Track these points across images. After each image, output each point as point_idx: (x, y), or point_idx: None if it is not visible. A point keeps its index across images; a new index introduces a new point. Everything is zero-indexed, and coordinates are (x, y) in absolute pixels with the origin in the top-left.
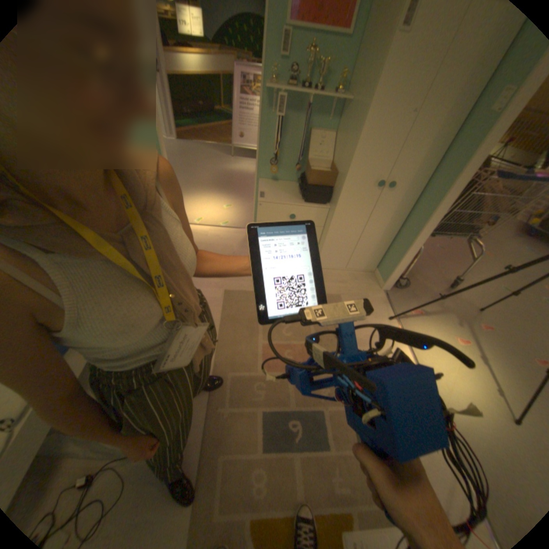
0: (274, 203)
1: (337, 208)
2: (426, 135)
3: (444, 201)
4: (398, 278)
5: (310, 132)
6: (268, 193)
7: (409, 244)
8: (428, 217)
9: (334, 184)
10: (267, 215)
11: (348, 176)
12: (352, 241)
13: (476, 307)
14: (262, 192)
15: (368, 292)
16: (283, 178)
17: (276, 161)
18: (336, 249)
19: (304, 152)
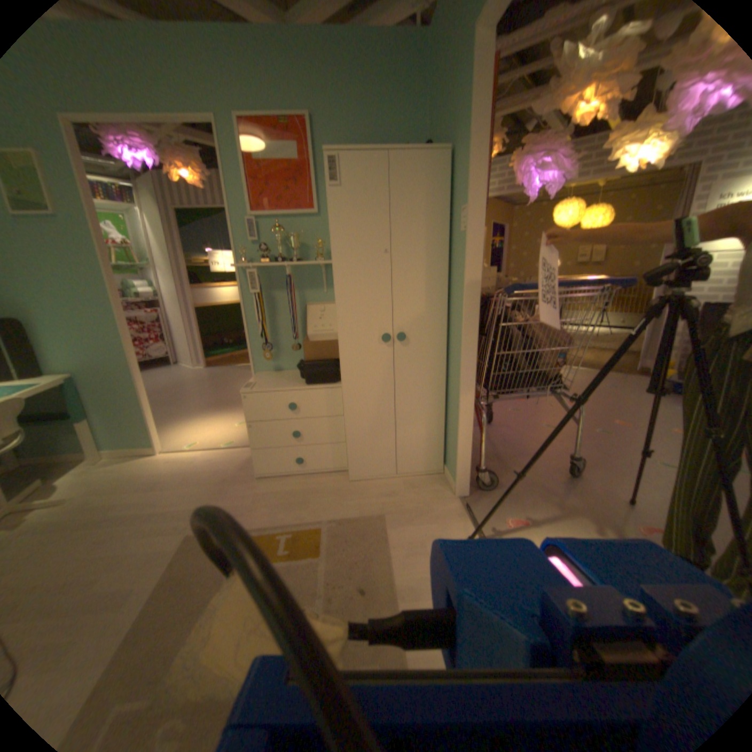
0: (263, 392)
1: (342, 381)
2: (412, 275)
3: (464, 339)
4: (470, 472)
5: (305, 309)
6: (258, 384)
7: (458, 411)
8: (459, 366)
9: (338, 355)
10: (258, 412)
11: (339, 337)
12: (386, 426)
13: (621, 500)
14: (249, 384)
15: (431, 504)
16: (289, 367)
17: (274, 347)
18: (367, 443)
19: (305, 331)
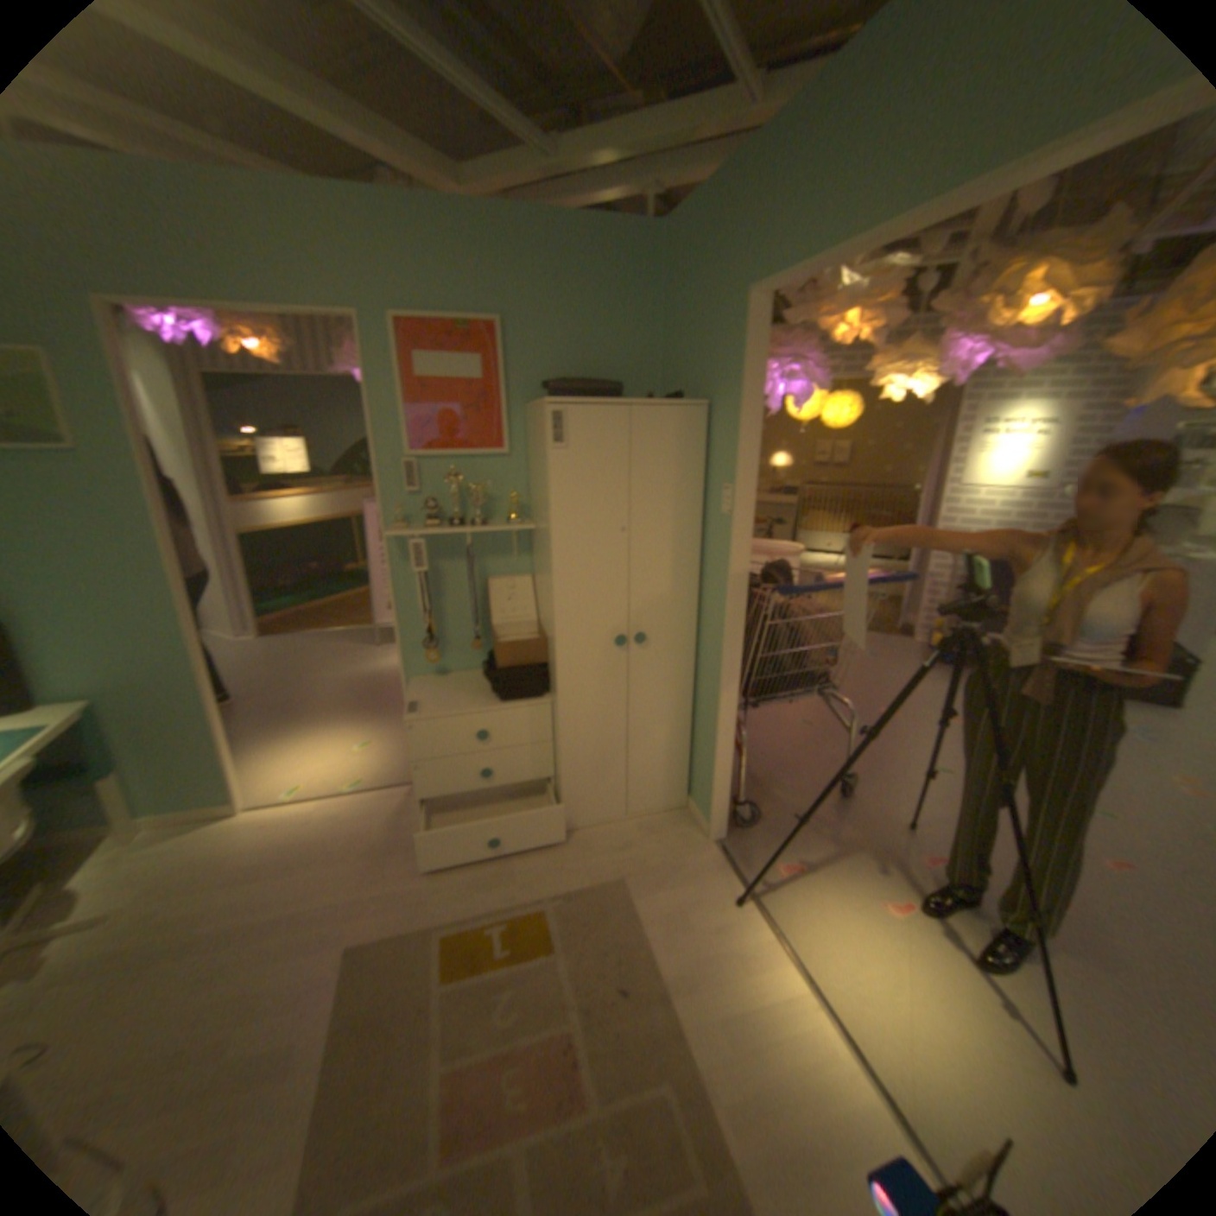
0: (438, 719)
1: (558, 700)
2: (655, 559)
3: (725, 647)
4: (727, 808)
5: (485, 586)
6: (423, 703)
7: (713, 733)
8: (717, 677)
9: (545, 659)
10: (428, 747)
11: (556, 642)
12: (615, 754)
13: (899, 823)
14: (411, 705)
15: (681, 856)
16: (458, 669)
17: (436, 642)
18: (589, 779)
19: (484, 617)
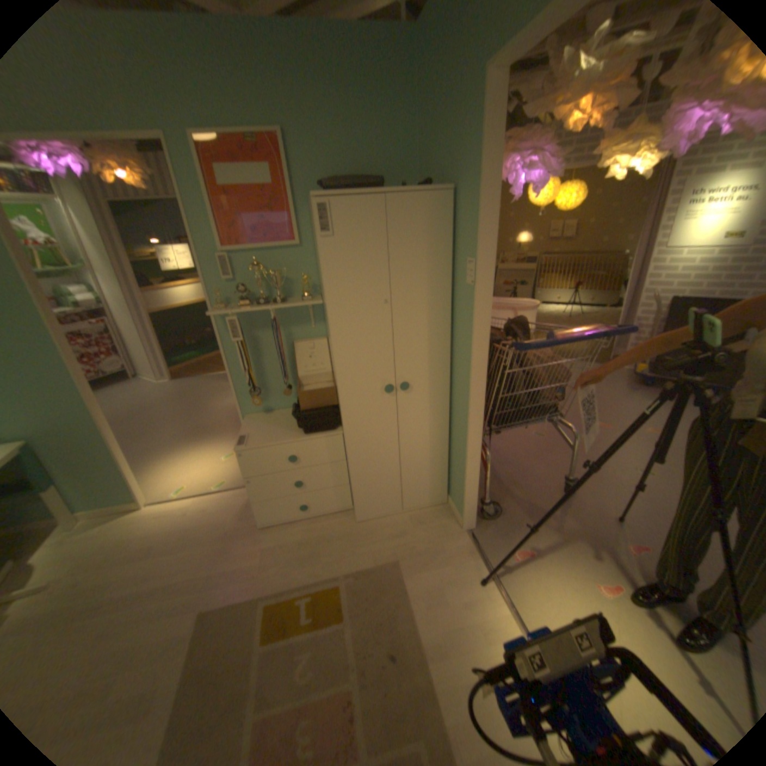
0: (260, 447)
1: (345, 433)
2: (415, 323)
3: (472, 392)
4: (476, 507)
5: (293, 346)
6: (251, 435)
7: (464, 455)
8: (466, 414)
9: (337, 401)
10: (255, 467)
11: (340, 391)
12: (391, 469)
13: (611, 516)
14: (242, 436)
15: (442, 542)
16: (279, 407)
17: (261, 388)
18: (373, 486)
19: (294, 369)
